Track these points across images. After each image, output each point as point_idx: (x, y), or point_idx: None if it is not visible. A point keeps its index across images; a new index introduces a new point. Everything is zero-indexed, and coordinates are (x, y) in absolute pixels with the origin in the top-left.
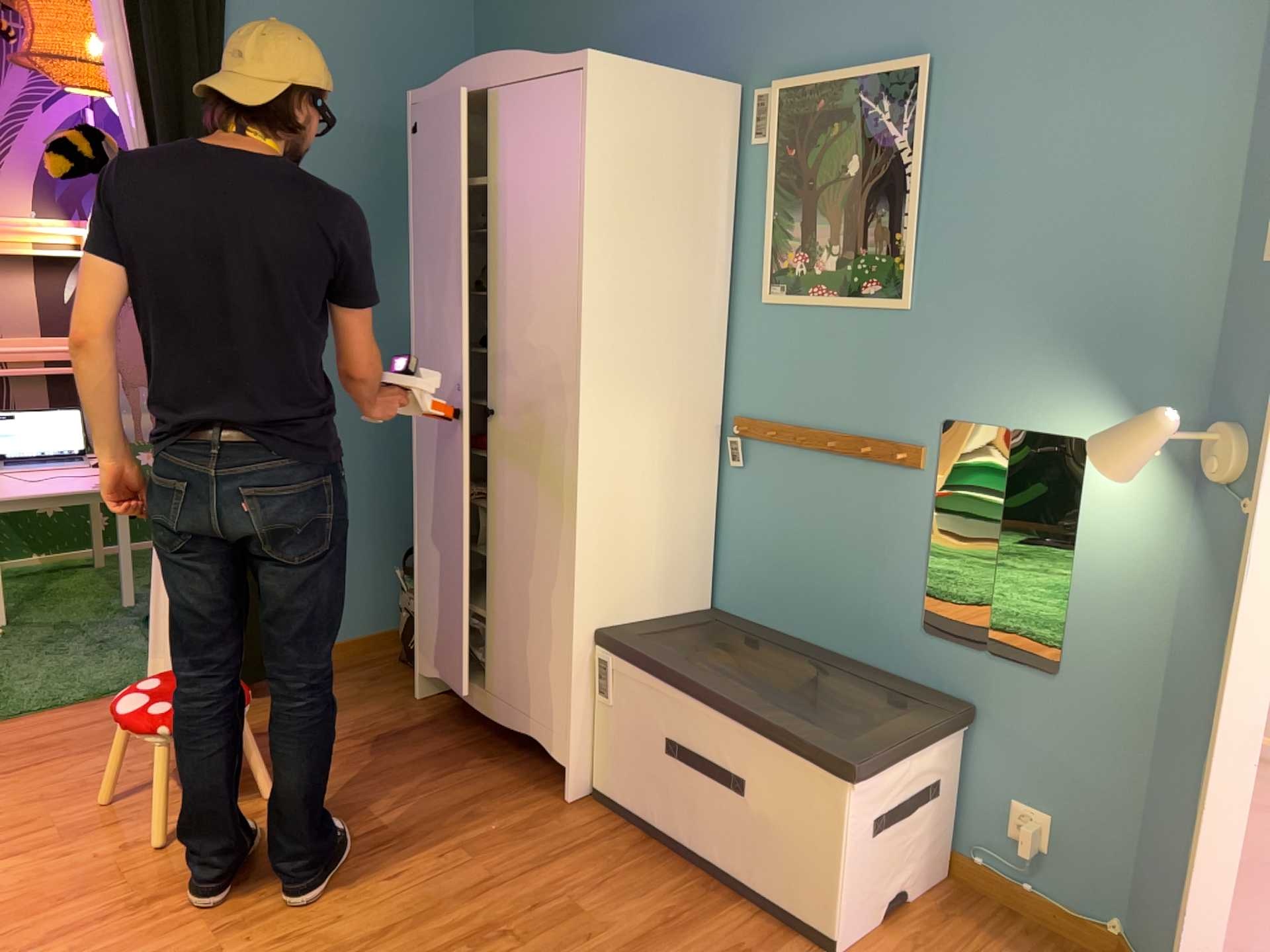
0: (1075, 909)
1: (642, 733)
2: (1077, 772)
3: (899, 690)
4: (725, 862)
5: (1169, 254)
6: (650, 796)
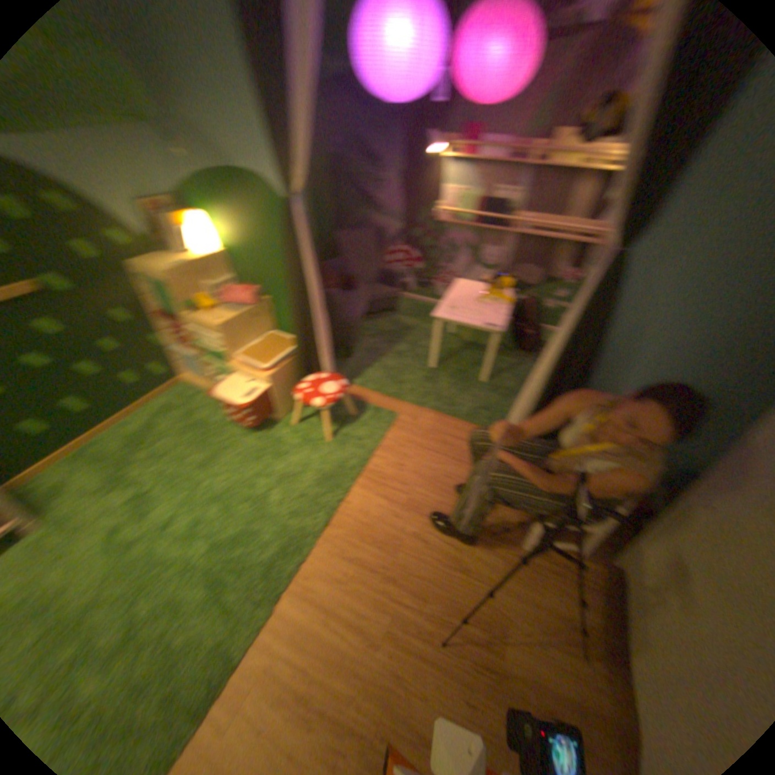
0: None
1: None
2: None
3: None
4: None
5: None
6: None
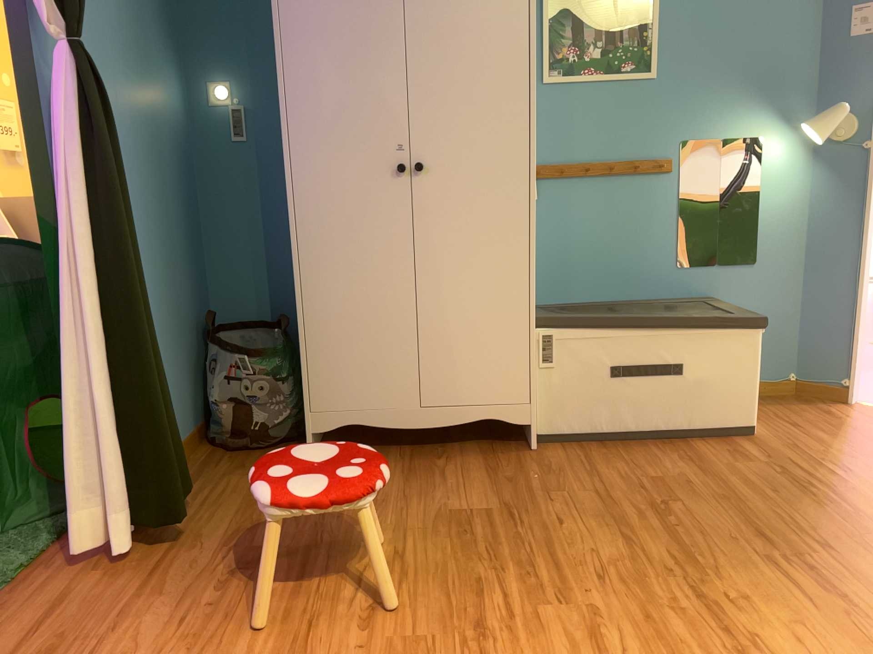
0: (773, 380)
1: (588, 371)
2: (768, 310)
3: (678, 302)
4: (668, 423)
5: (795, 38)
6: (598, 411)
